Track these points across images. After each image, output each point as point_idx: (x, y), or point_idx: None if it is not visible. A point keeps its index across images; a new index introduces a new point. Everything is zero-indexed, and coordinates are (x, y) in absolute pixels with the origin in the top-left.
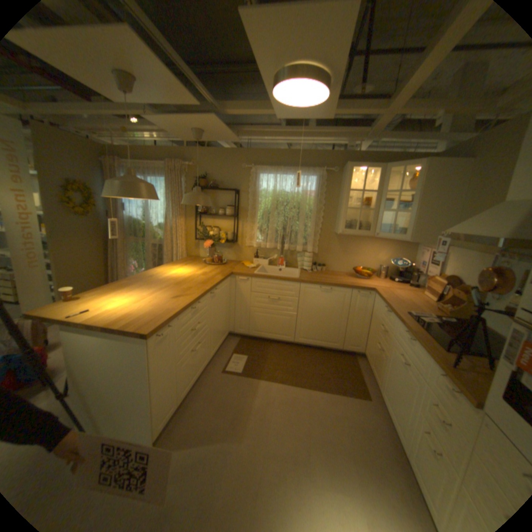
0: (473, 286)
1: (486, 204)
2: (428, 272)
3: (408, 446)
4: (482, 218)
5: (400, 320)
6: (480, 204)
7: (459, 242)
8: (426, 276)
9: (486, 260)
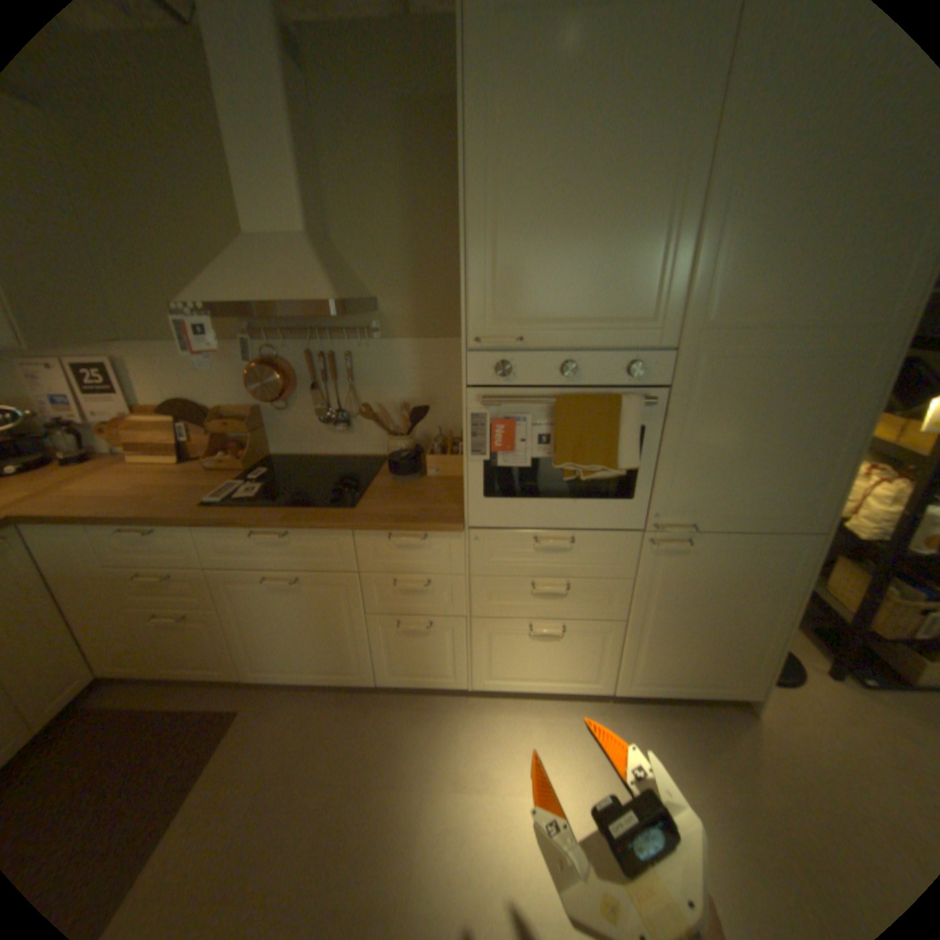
0: (225, 403)
1: (153, 238)
2: (80, 417)
3: (366, 674)
4: (238, 266)
5: (210, 527)
6: (137, 238)
7: (132, 329)
8: (80, 426)
9: (224, 351)
